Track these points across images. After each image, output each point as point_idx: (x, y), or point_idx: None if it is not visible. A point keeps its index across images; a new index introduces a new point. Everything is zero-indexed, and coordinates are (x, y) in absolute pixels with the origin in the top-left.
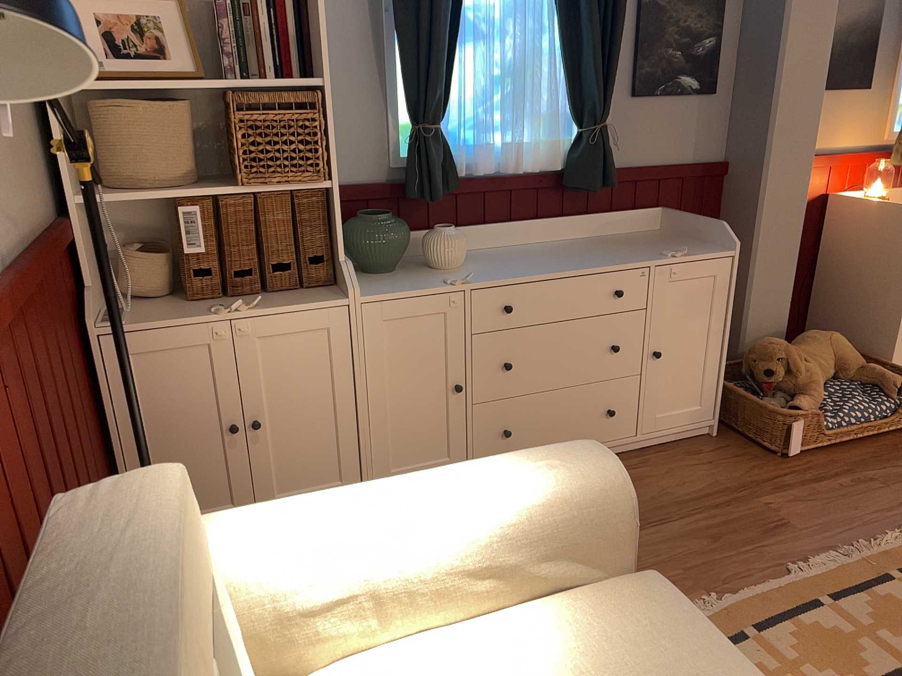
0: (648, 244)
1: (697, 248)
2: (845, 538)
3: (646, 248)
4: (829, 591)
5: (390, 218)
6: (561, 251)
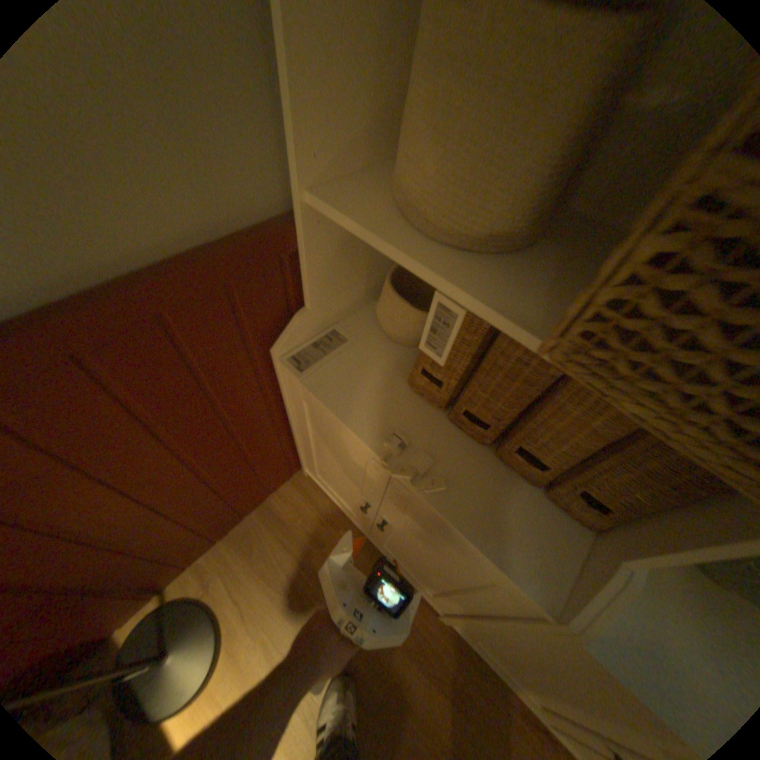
0: None
1: None
2: None
3: None
4: None
5: None
6: None
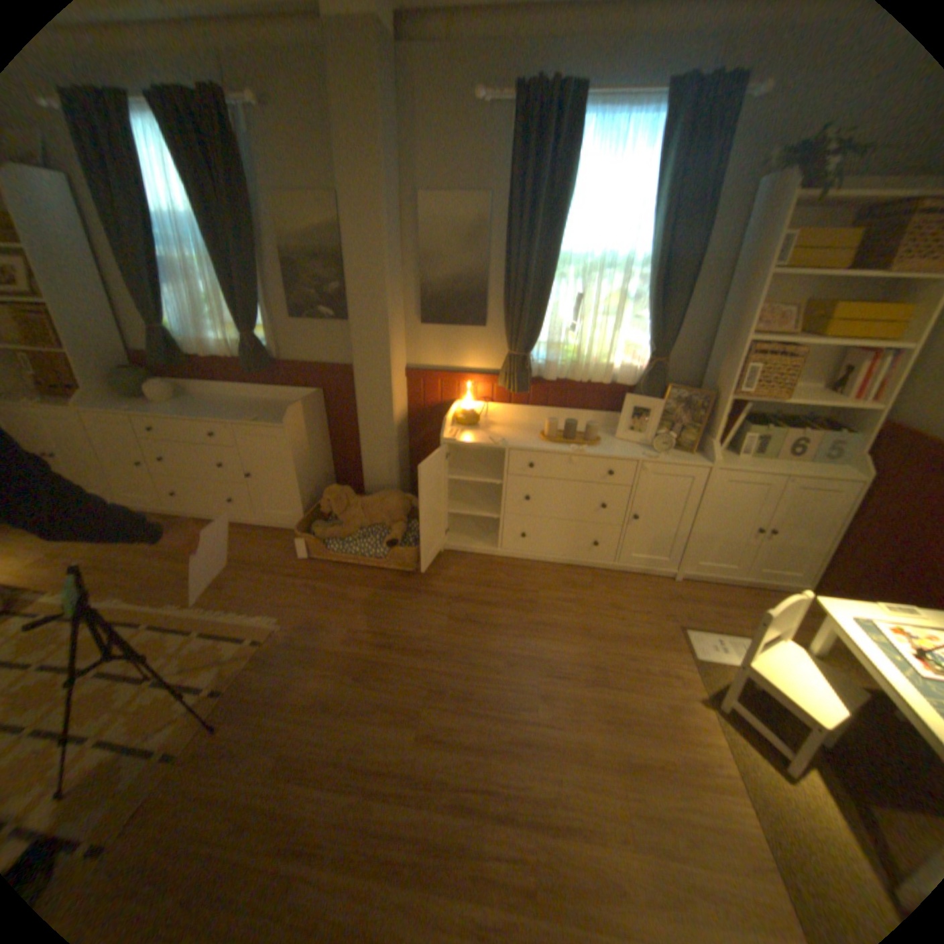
0: (276, 411)
1: (278, 420)
2: (226, 609)
3: (264, 413)
4: (156, 625)
5: (126, 373)
6: (228, 406)
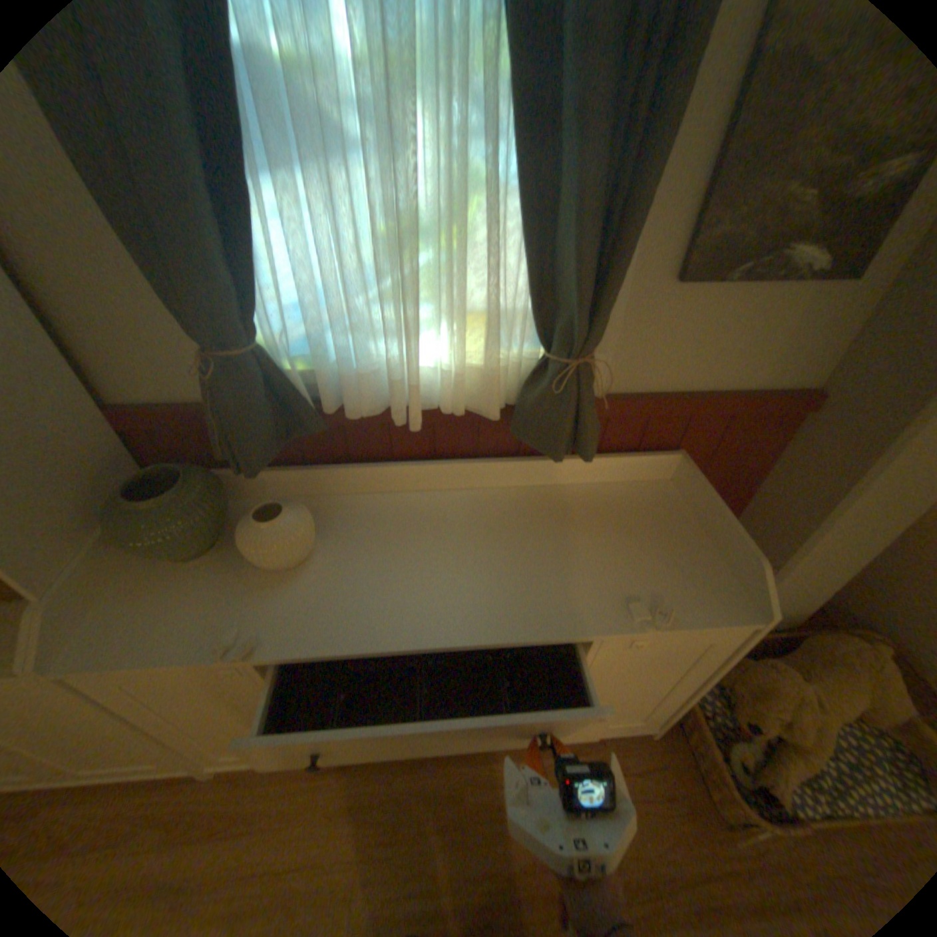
0: (630, 533)
1: (703, 582)
2: None
3: (619, 551)
4: None
5: (169, 498)
6: (486, 529)
